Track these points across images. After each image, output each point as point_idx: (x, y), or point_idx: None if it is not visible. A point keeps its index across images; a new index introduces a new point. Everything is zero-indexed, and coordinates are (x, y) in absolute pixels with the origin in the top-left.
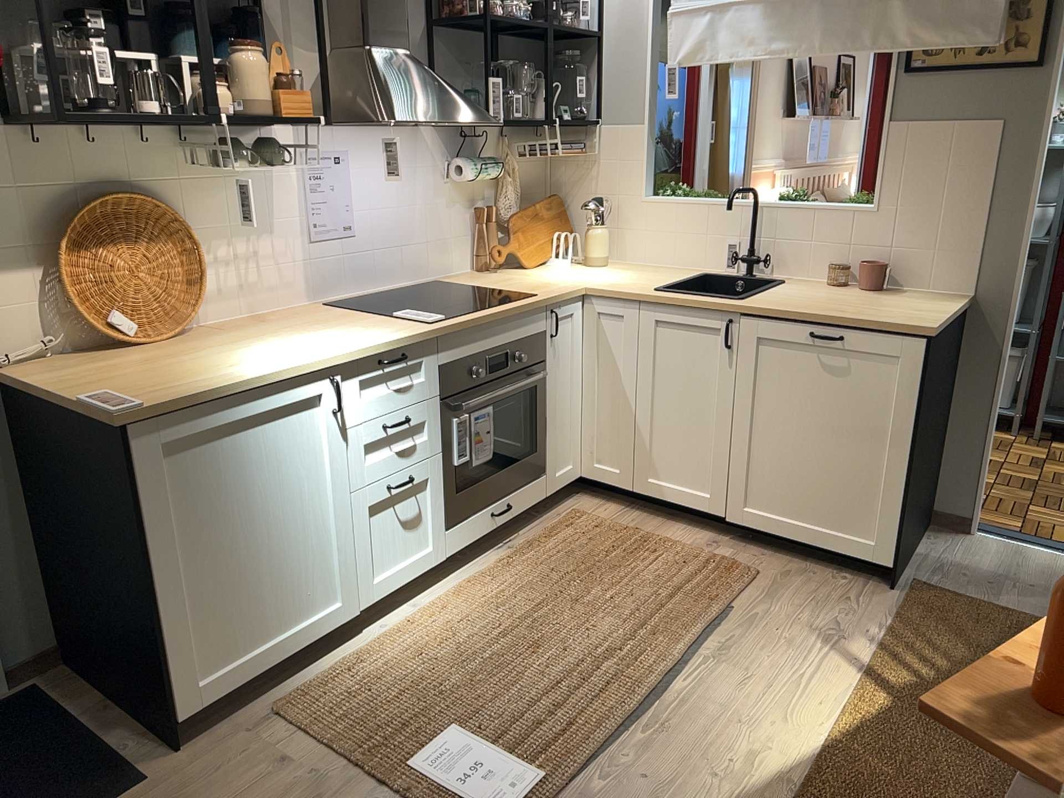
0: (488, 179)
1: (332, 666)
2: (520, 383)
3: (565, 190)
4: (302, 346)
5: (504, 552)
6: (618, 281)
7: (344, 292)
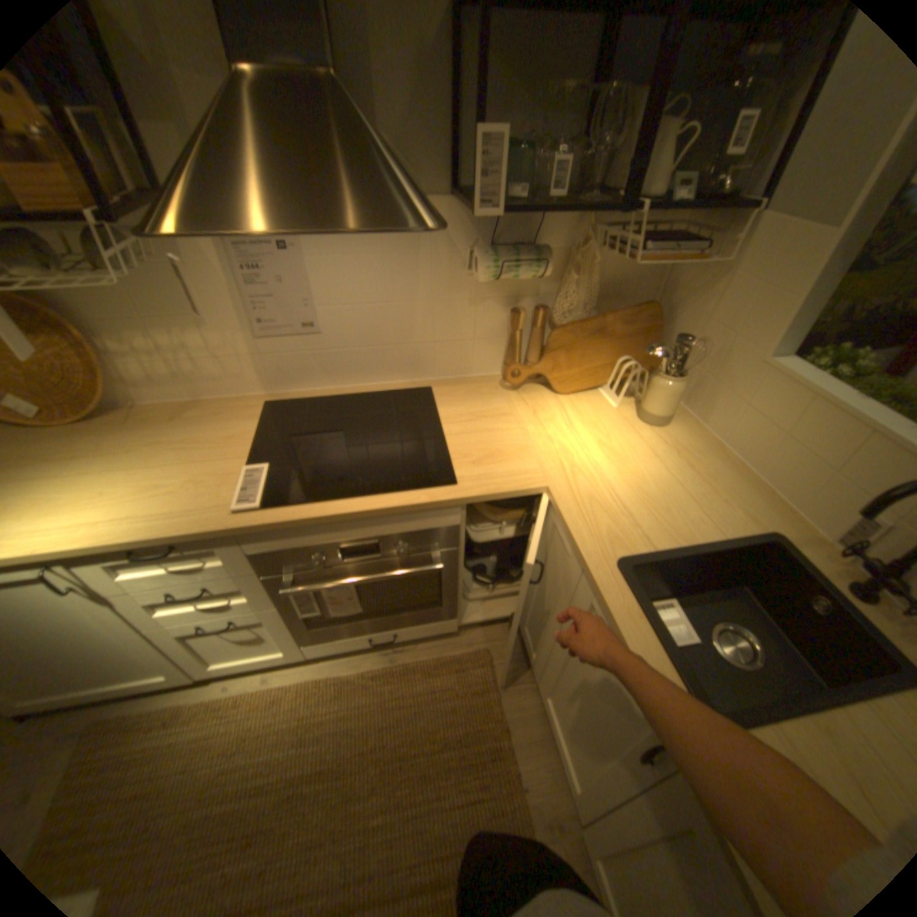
0: (523, 278)
1: (153, 708)
2: (388, 575)
3: (678, 295)
4: (73, 501)
5: (380, 661)
6: (613, 488)
7: (312, 385)
